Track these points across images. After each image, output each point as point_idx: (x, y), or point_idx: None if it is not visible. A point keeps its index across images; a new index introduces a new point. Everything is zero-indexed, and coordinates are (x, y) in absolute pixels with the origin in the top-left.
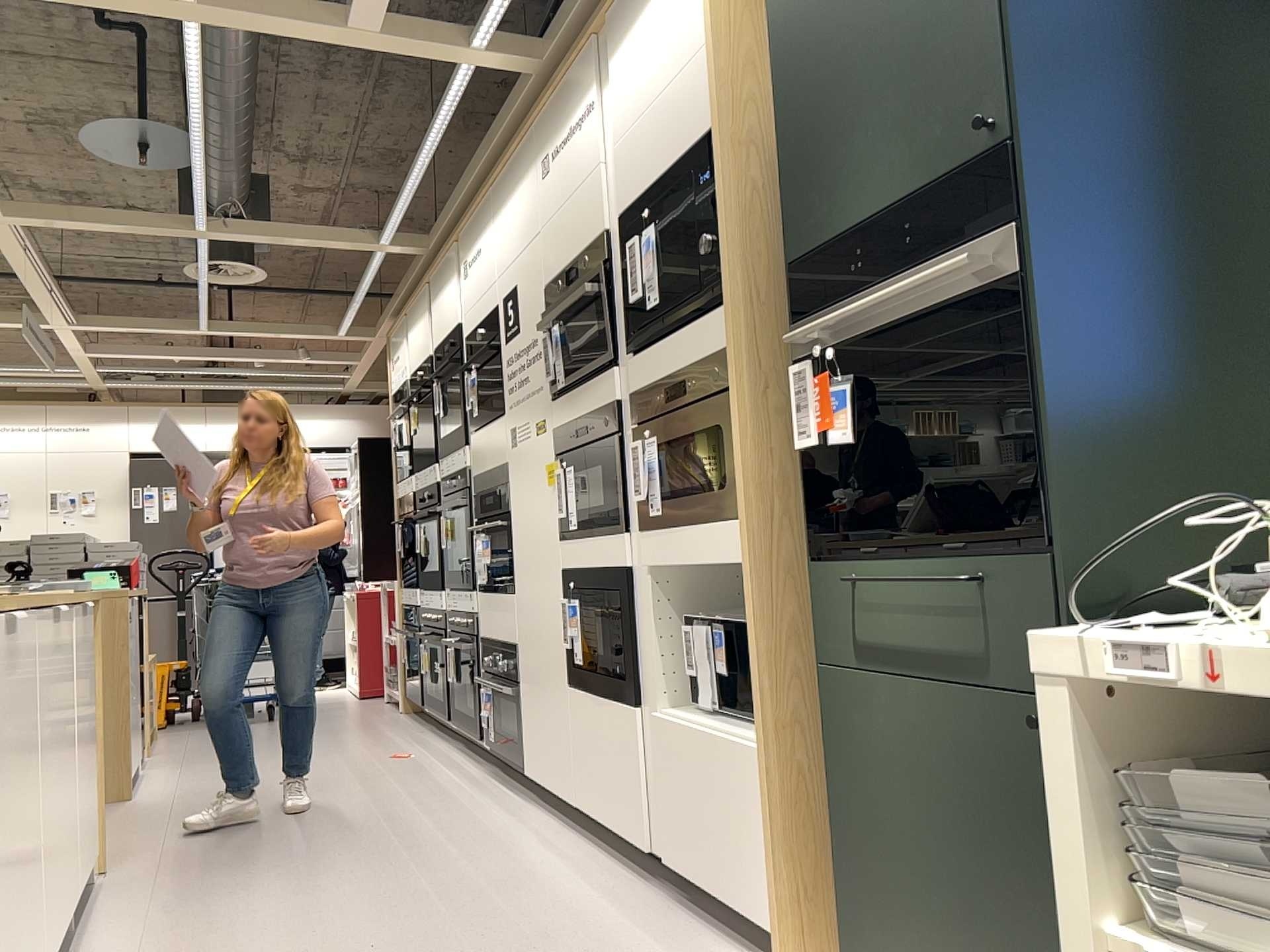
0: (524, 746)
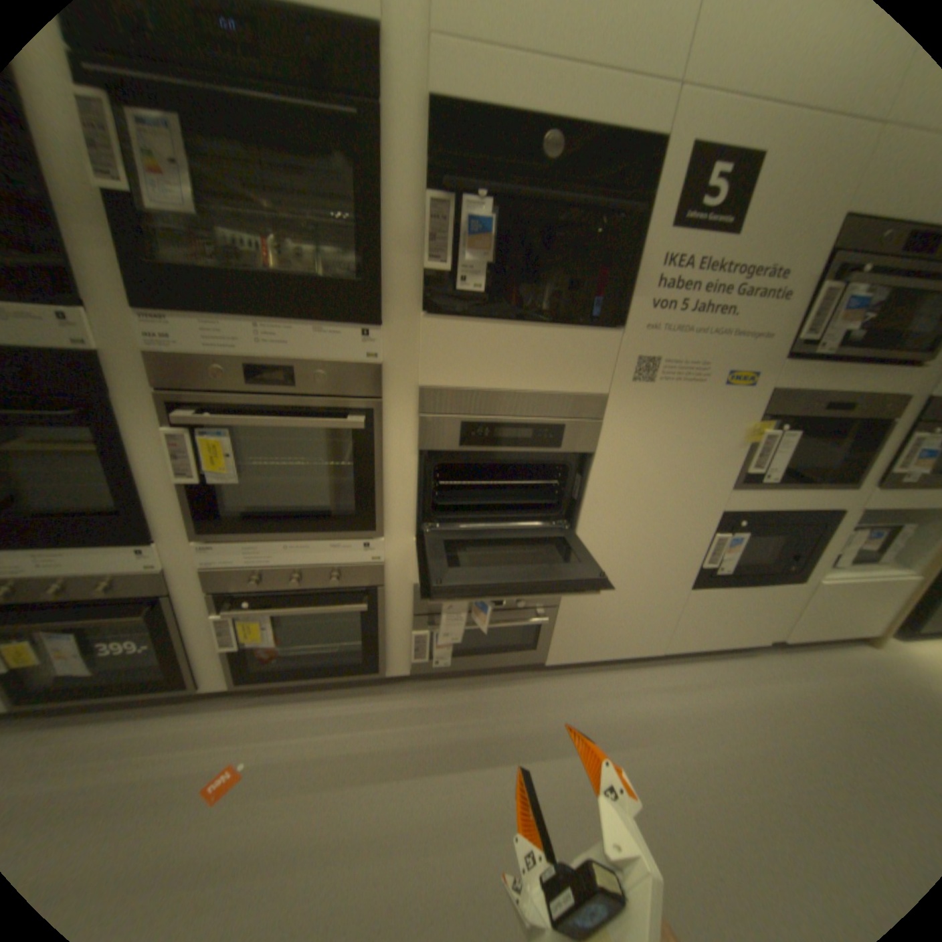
0: (550, 648)
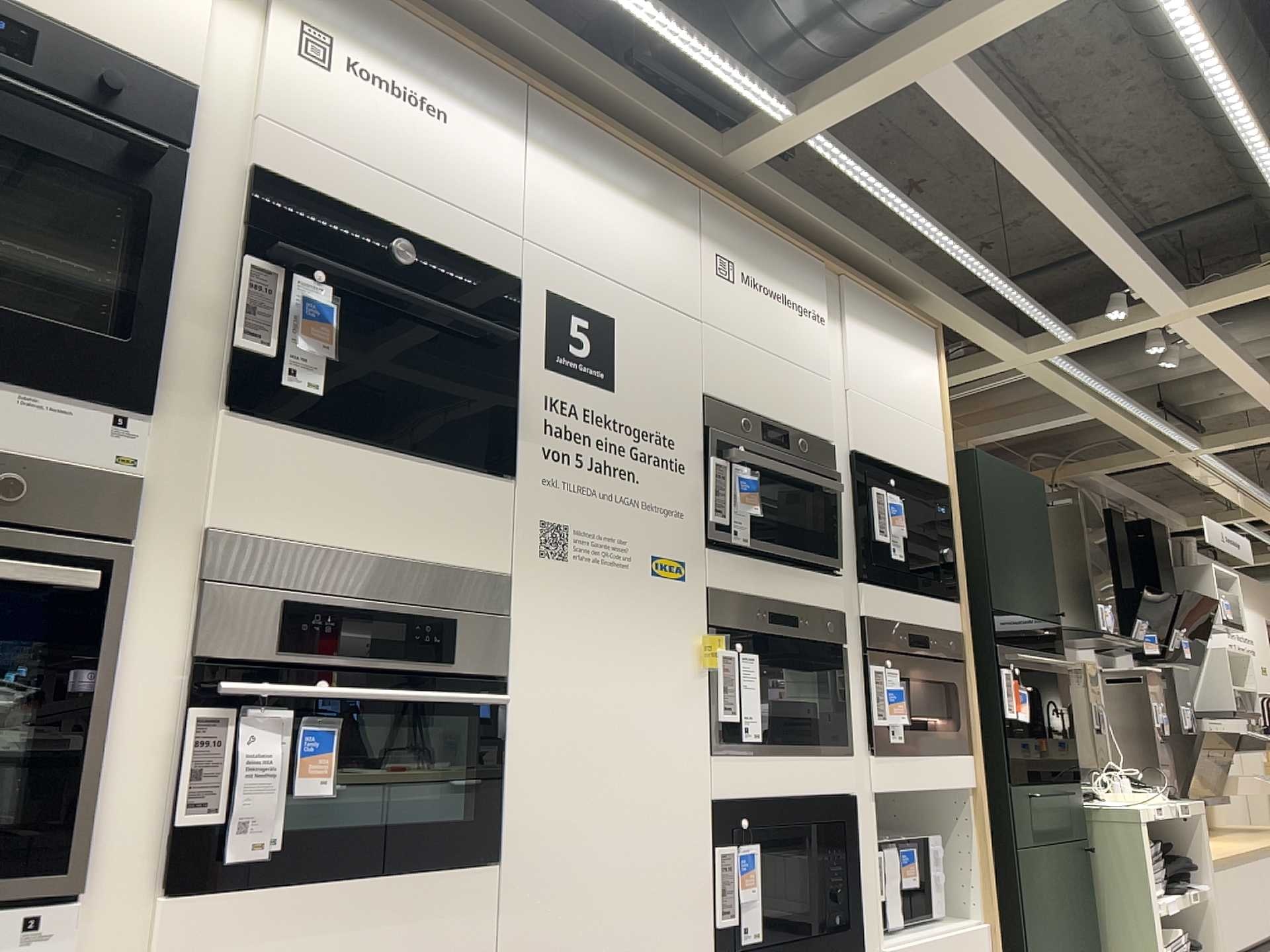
0: None
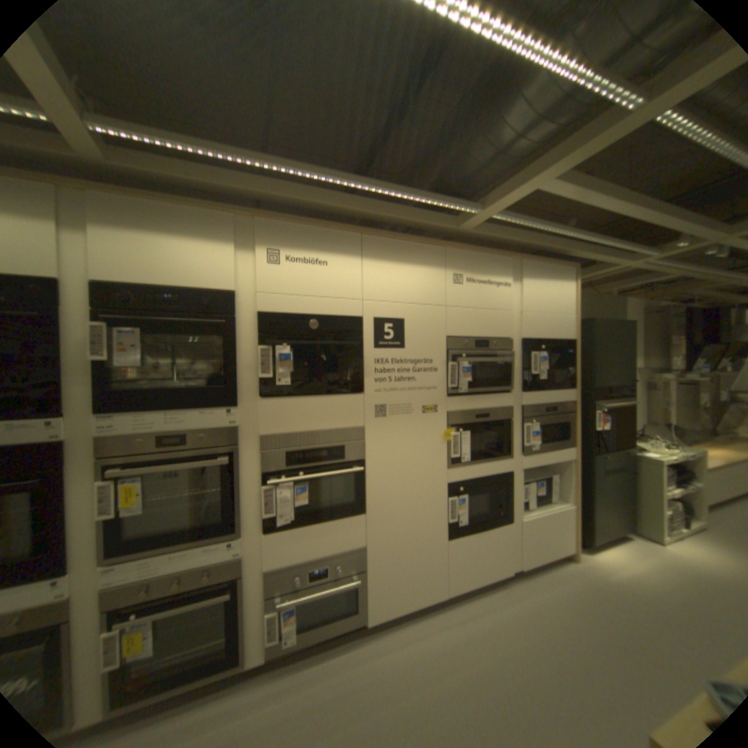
0: (368, 610)
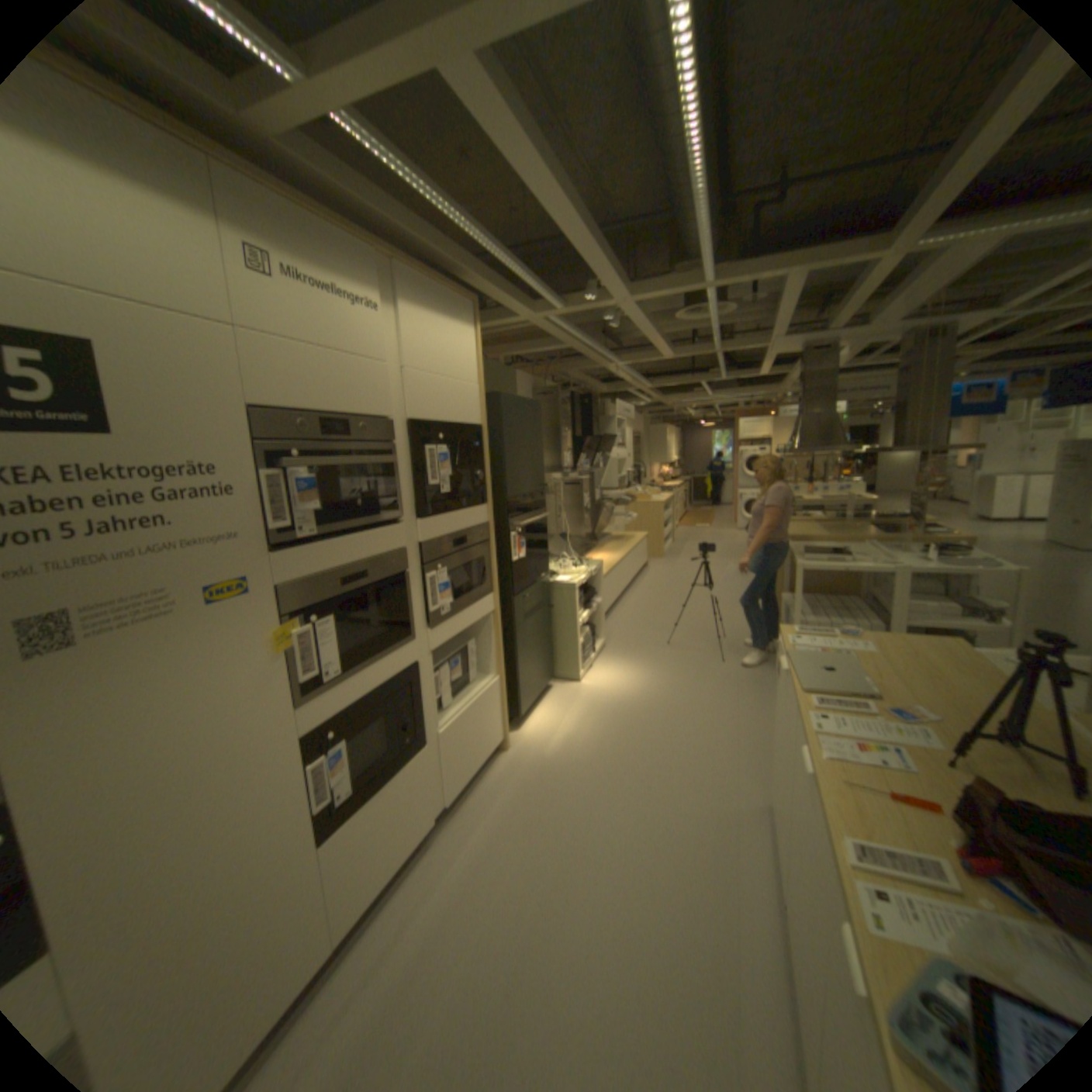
0: None
